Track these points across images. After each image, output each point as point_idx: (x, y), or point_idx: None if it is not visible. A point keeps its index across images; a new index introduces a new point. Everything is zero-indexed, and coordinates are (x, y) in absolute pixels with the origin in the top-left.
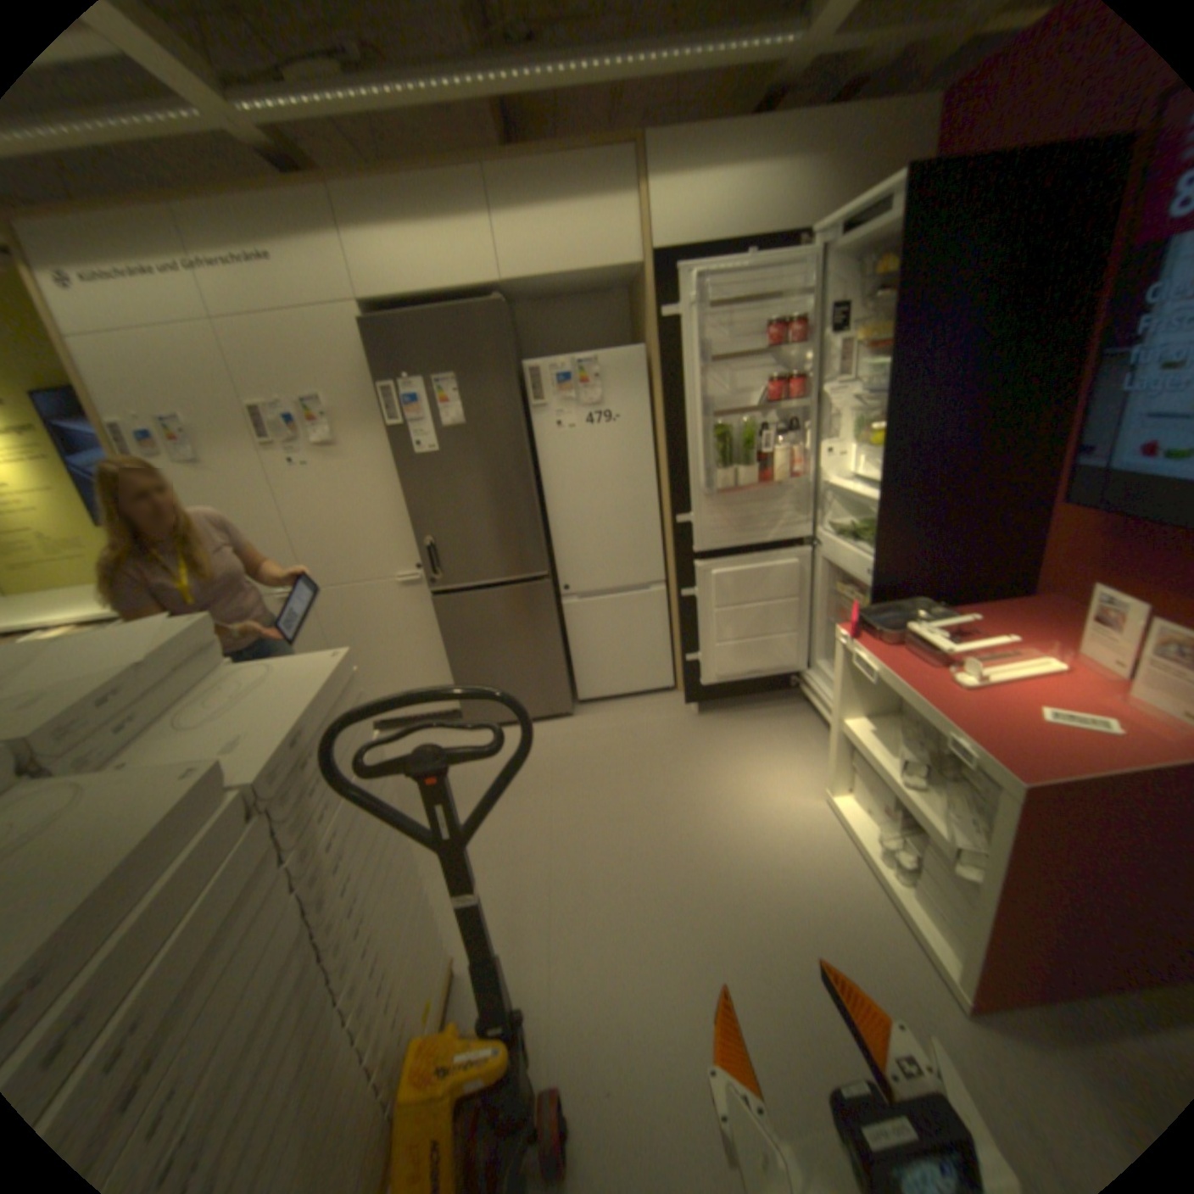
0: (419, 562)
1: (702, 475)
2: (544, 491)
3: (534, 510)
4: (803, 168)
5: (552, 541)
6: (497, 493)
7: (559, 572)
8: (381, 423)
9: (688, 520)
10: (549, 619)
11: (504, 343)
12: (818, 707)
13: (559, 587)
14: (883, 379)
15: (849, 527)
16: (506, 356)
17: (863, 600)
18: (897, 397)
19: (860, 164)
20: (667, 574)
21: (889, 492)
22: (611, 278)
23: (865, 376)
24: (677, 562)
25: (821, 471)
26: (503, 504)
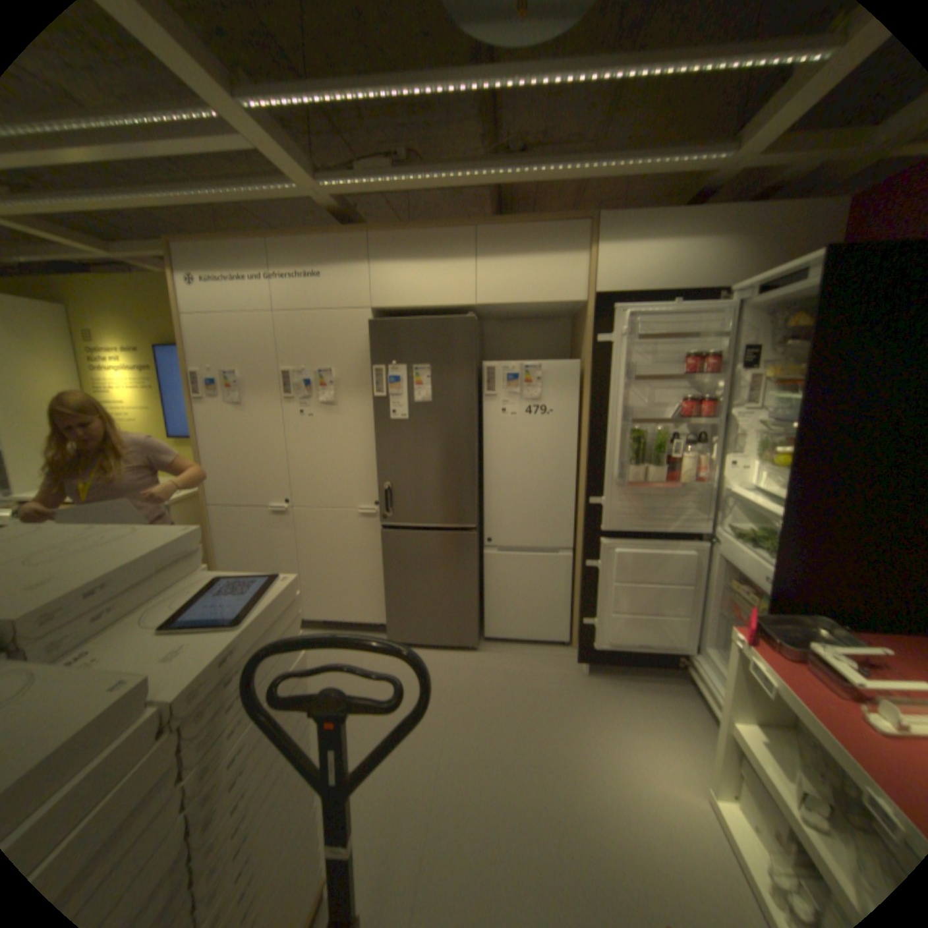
0: (378, 500)
1: (617, 468)
2: (484, 460)
3: (474, 474)
4: (726, 244)
5: (484, 500)
6: (447, 457)
7: (486, 526)
8: (371, 394)
9: (600, 502)
10: (471, 563)
11: (471, 348)
12: (706, 696)
13: (484, 538)
14: (790, 410)
15: (749, 533)
16: (471, 357)
17: (760, 603)
18: (807, 429)
19: (776, 244)
20: (576, 543)
21: (794, 511)
22: (561, 309)
23: (772, 406)
24: (586, 535)
25: (724, 478)
26: (450, 466)
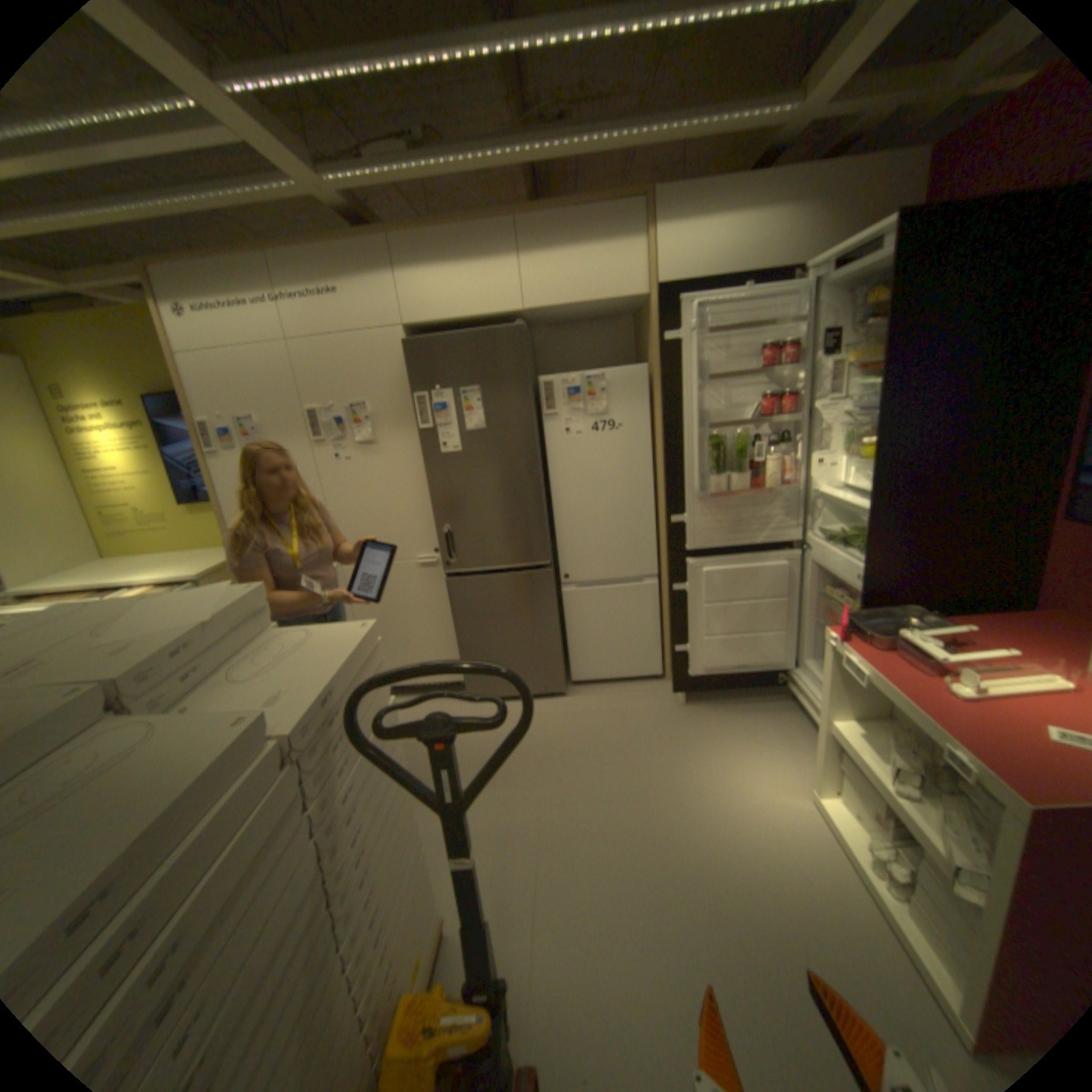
0: (438, 547)
1: (698, 480)
2: (551, 490)
3: (542, 506)
4: (798, 213)
5: (556, 534)
6: (510, 489)
7: (561, 562)
8: (415, 427)
9: (683, 520)
10: (549, 604)
11: (524, 362)
12: (806, 707)
13: (560, 575)
14: (874, 397)
15: (840, 534)
16: (526, 373)
17: (854, 605)
18: (889, 414)
19: (853, 208)
20: (660, 569)
21: (881, 502)
22: (621, 307)
23: (856, 394)
24: (671, 559)
25: (812, 480)
26: (515, 499)
